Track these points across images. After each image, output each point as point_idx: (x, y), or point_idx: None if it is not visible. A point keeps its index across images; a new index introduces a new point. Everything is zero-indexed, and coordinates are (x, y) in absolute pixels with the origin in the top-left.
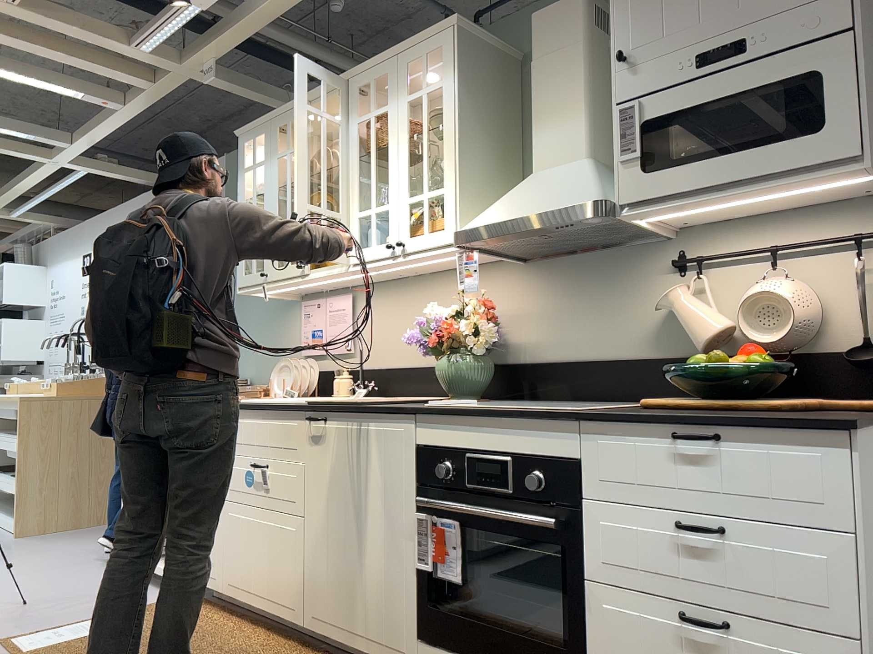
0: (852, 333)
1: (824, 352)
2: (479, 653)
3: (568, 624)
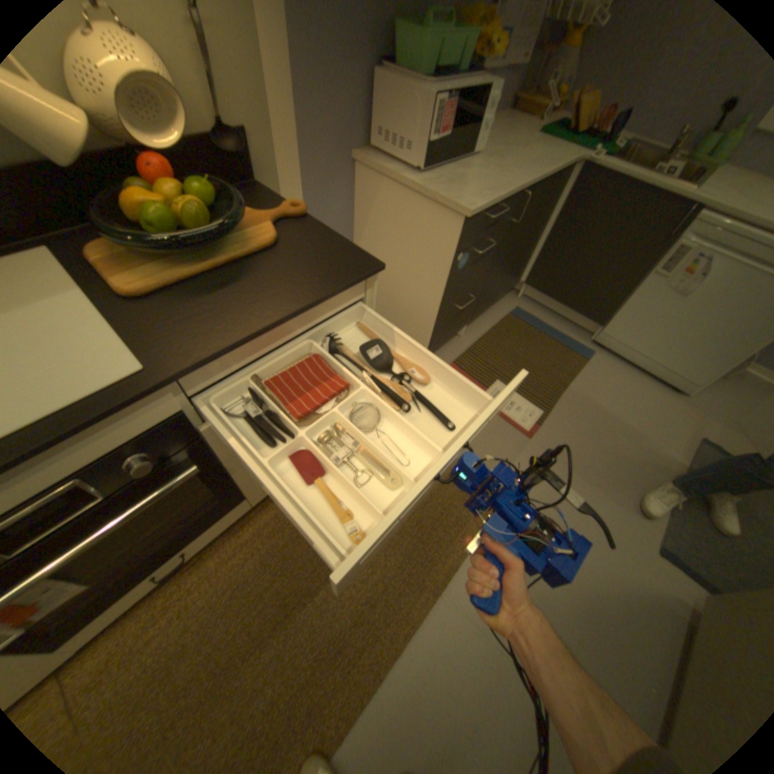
0: (200, 109)
1: (183, 135)
2: (139, 577)
3: (215, 491)
